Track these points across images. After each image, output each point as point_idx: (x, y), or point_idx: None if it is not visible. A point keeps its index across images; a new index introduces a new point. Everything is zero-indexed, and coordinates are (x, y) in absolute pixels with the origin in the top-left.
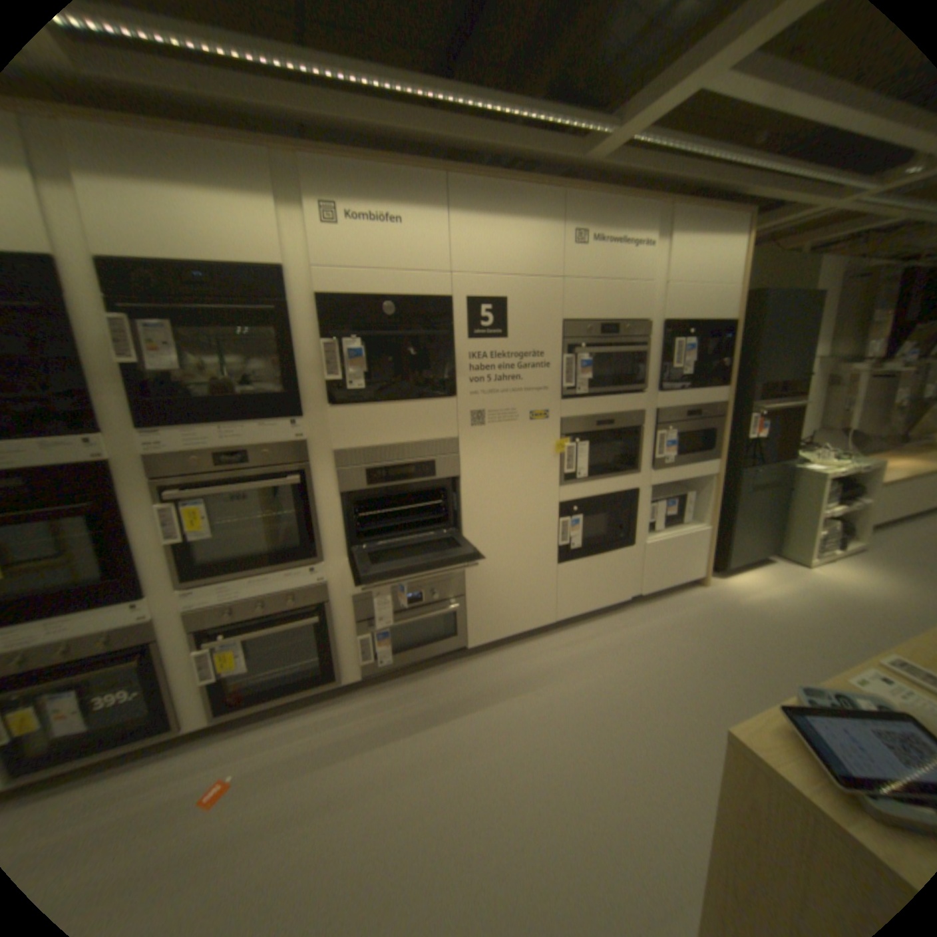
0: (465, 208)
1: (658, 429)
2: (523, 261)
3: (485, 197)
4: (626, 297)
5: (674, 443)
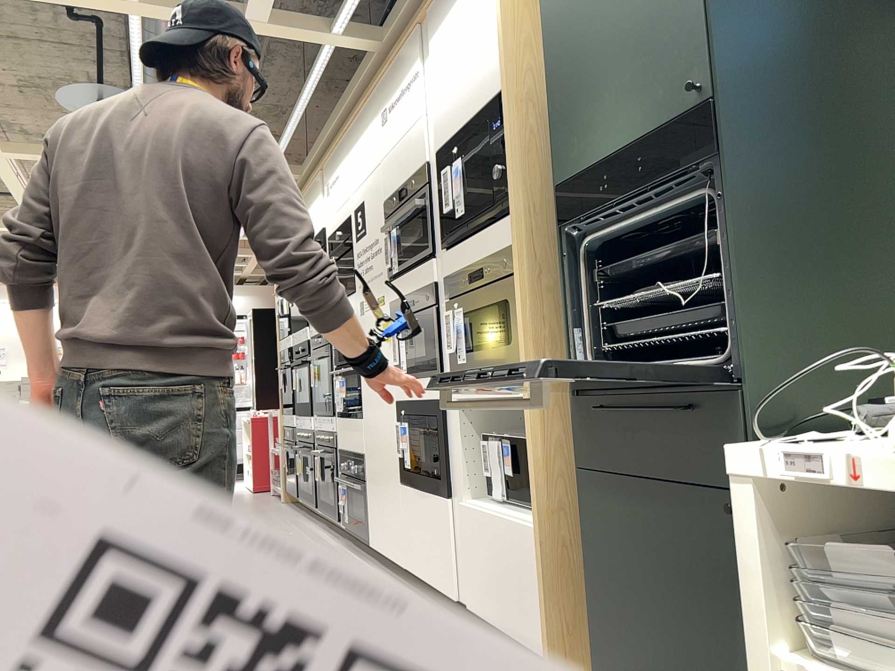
0: (350, 148)
1: (447, 308)
2: (366, 165)
3: (354, 133)
4: (409, 150)
5: (458, 329)
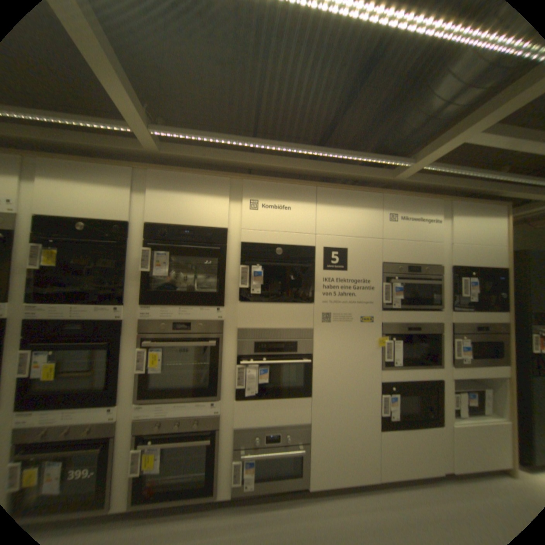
0: (325, 202)
1: (455, 337)
2: (357, 229)
3: (336, 197)
4: (424, 250)
5: (470, 349)
